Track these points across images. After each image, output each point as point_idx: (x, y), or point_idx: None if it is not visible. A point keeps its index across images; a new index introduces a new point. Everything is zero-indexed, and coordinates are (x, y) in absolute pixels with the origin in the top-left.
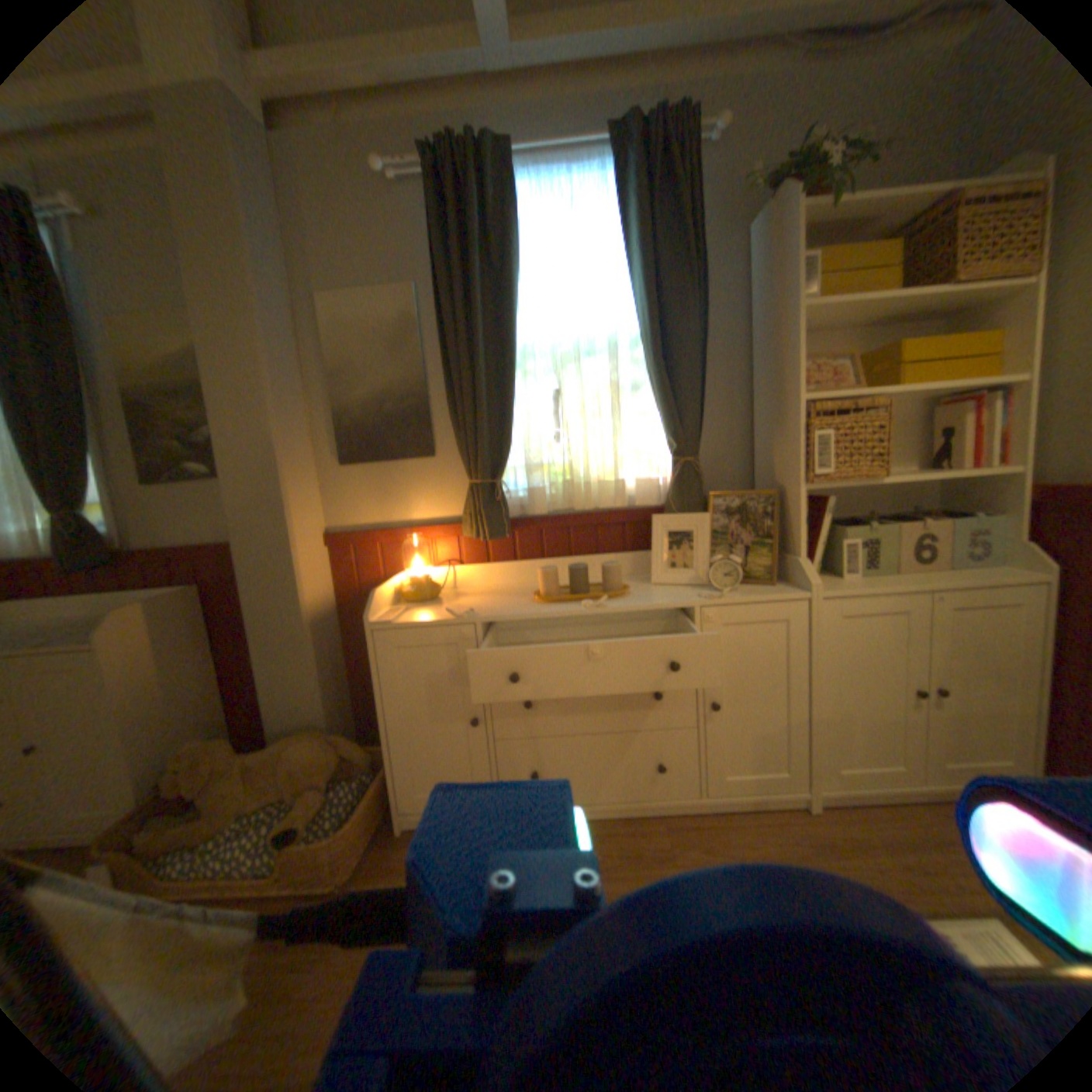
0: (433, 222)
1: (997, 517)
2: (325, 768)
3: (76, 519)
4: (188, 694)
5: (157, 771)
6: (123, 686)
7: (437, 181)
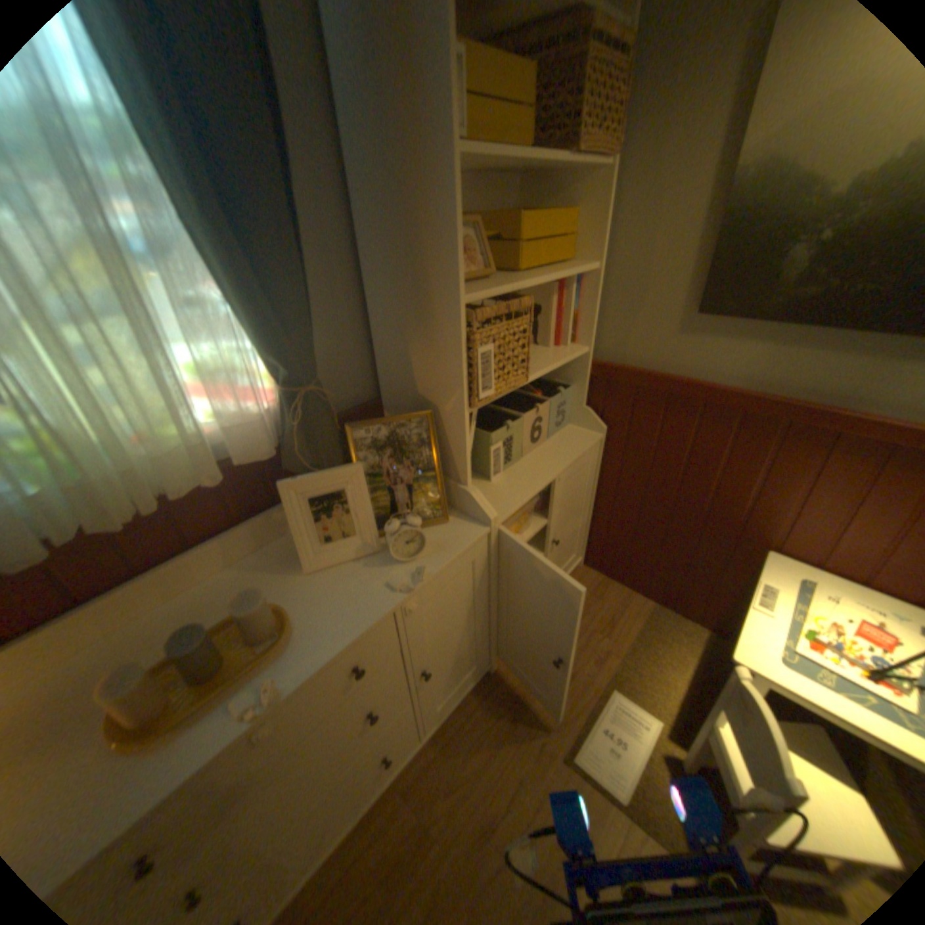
0: None
1: (566, 385)
2: None
3: None
4: None
5: None
6: None
7: None
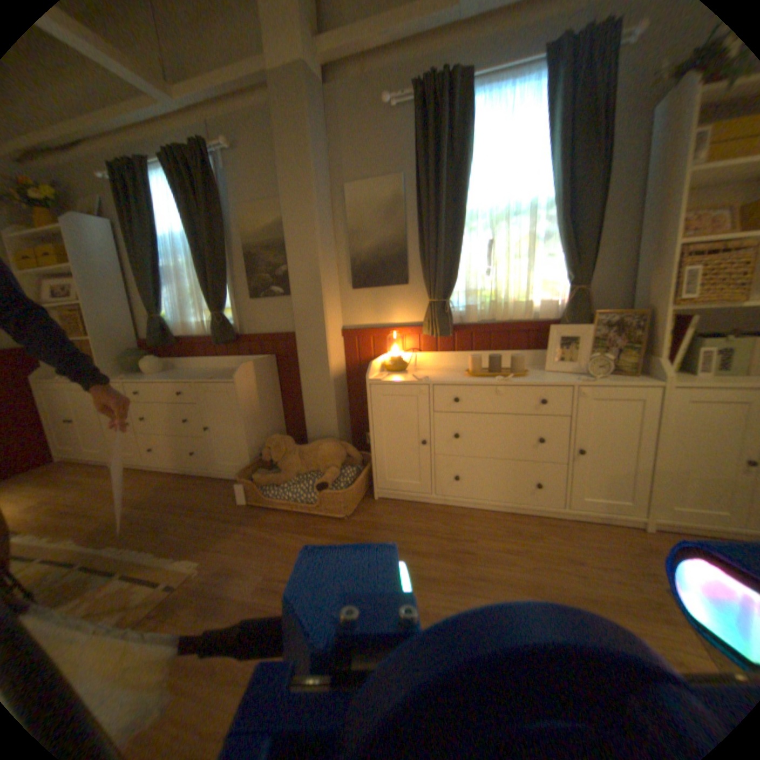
0: (418, 132)
1: None
2: (340, 457)
3: (222, 316)
4: (271, 412)
5: (258, 448)
6: (246, 403)
7: (422, 103)
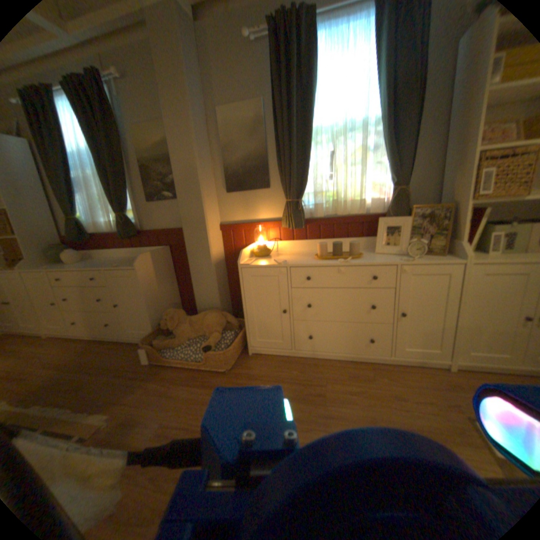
0: (273, 62)
1: None
2: (221, 324)
3: (124, 217)
4: (168, 291)
5: (159, 319)
6: (146, 284)
7: (275, 38)
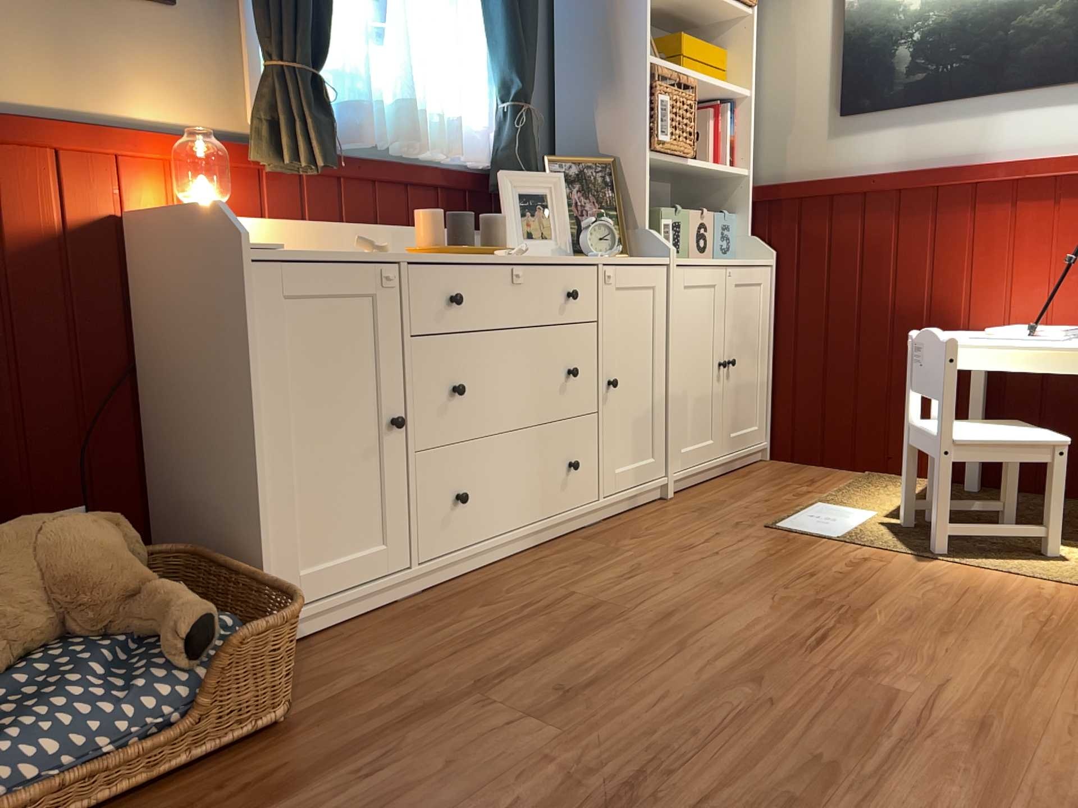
0: None
1: (727, 216)
2: (129, 558)
3: None
4: None
5: None
6: None
7: None
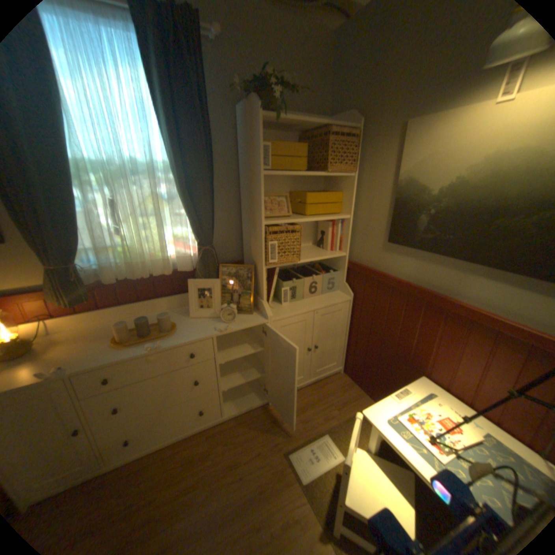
0: None
1: (337, 271)
2: None
3: None
4: None
5: None
6: None
7: None
